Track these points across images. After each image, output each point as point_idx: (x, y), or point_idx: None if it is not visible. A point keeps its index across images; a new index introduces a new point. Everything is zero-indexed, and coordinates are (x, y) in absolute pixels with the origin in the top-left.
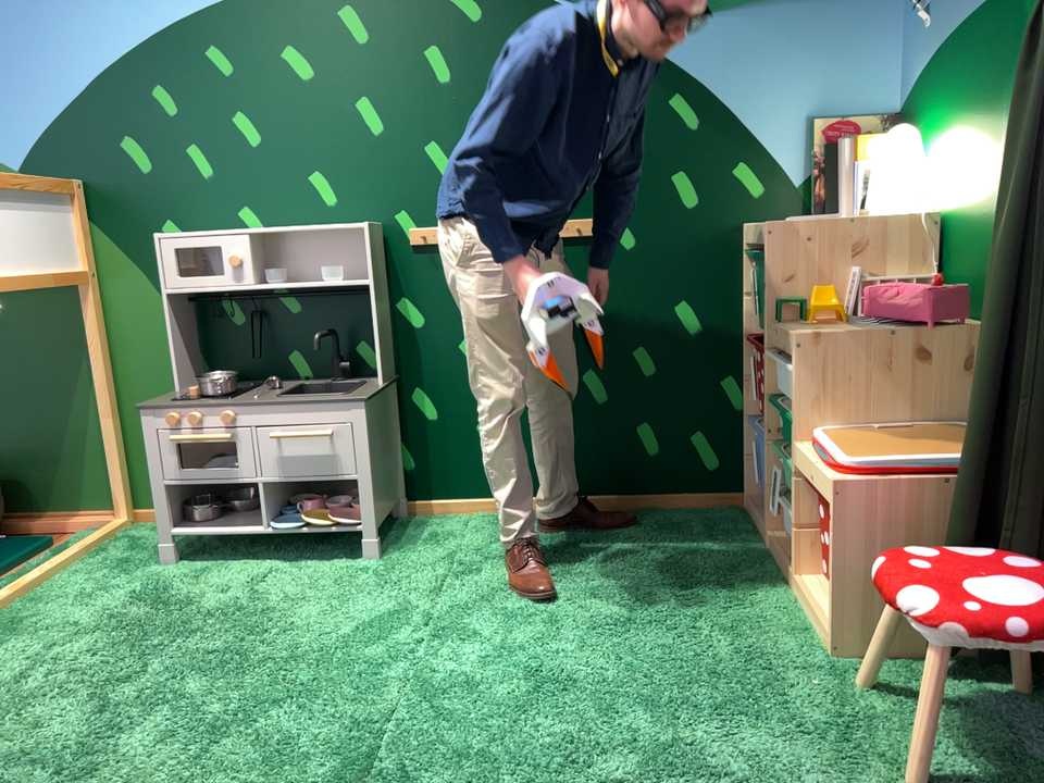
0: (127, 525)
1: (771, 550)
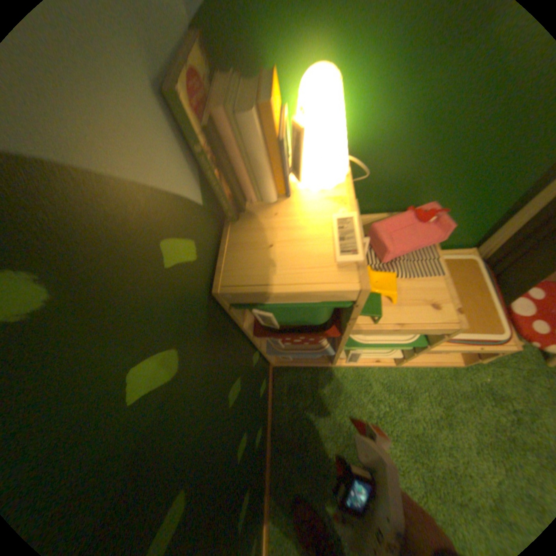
0: None
1: (346, 365)
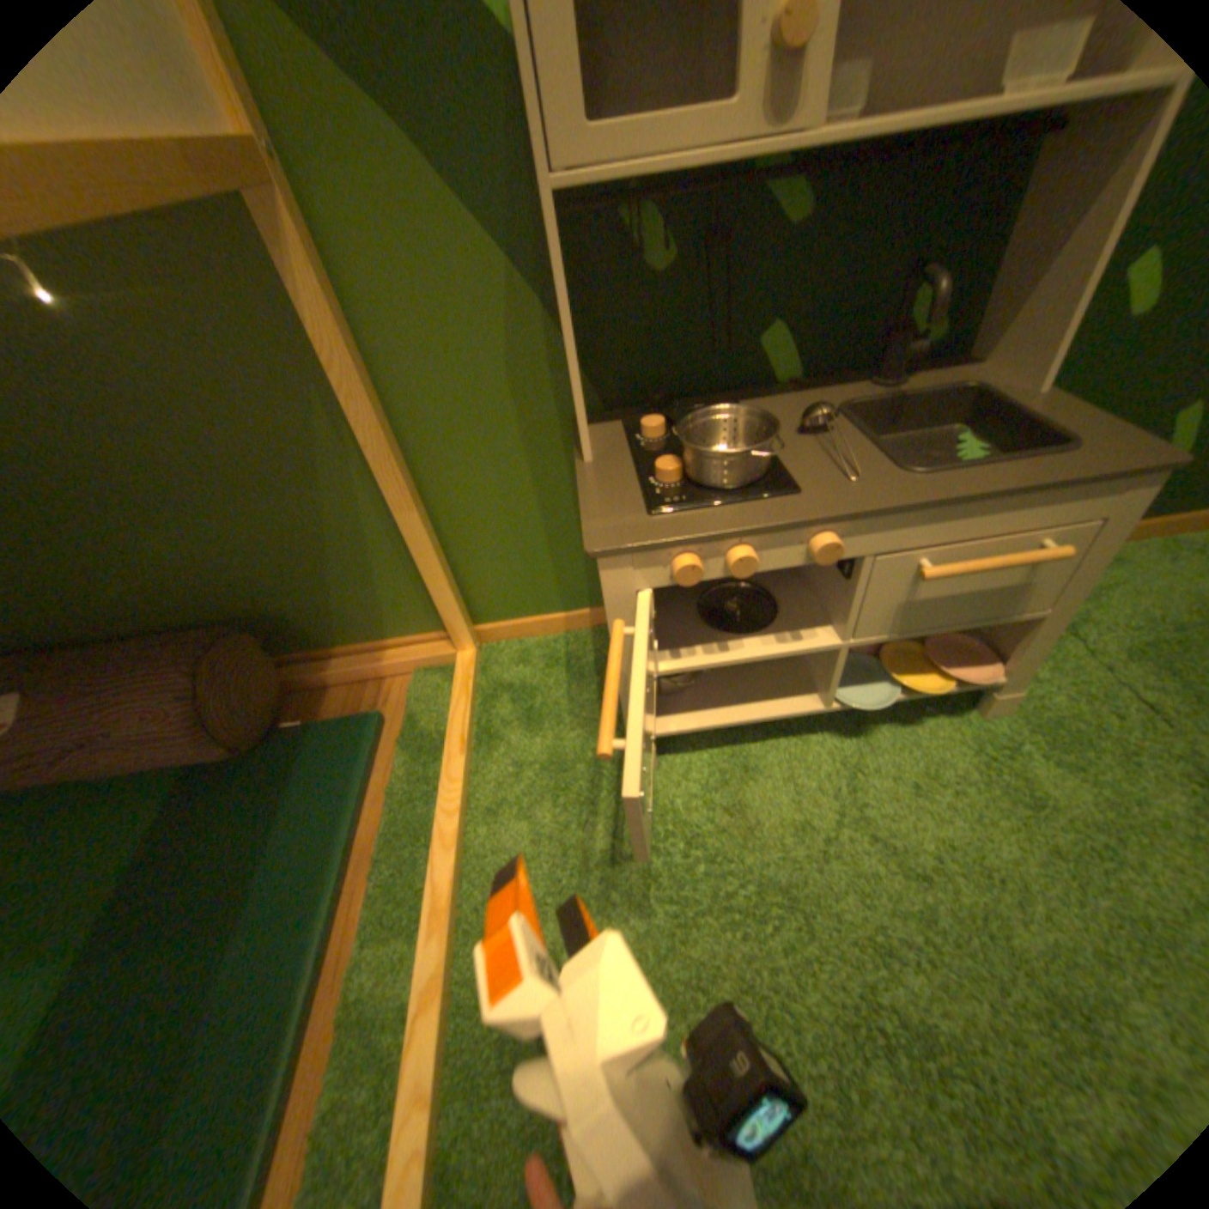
0: (481, 659)
1: None
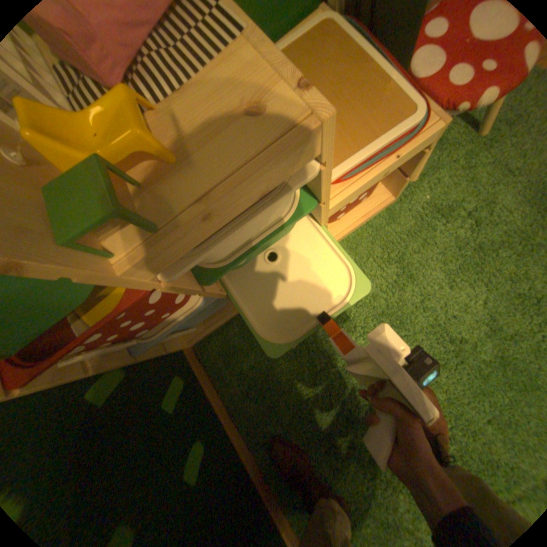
0: None
1: None
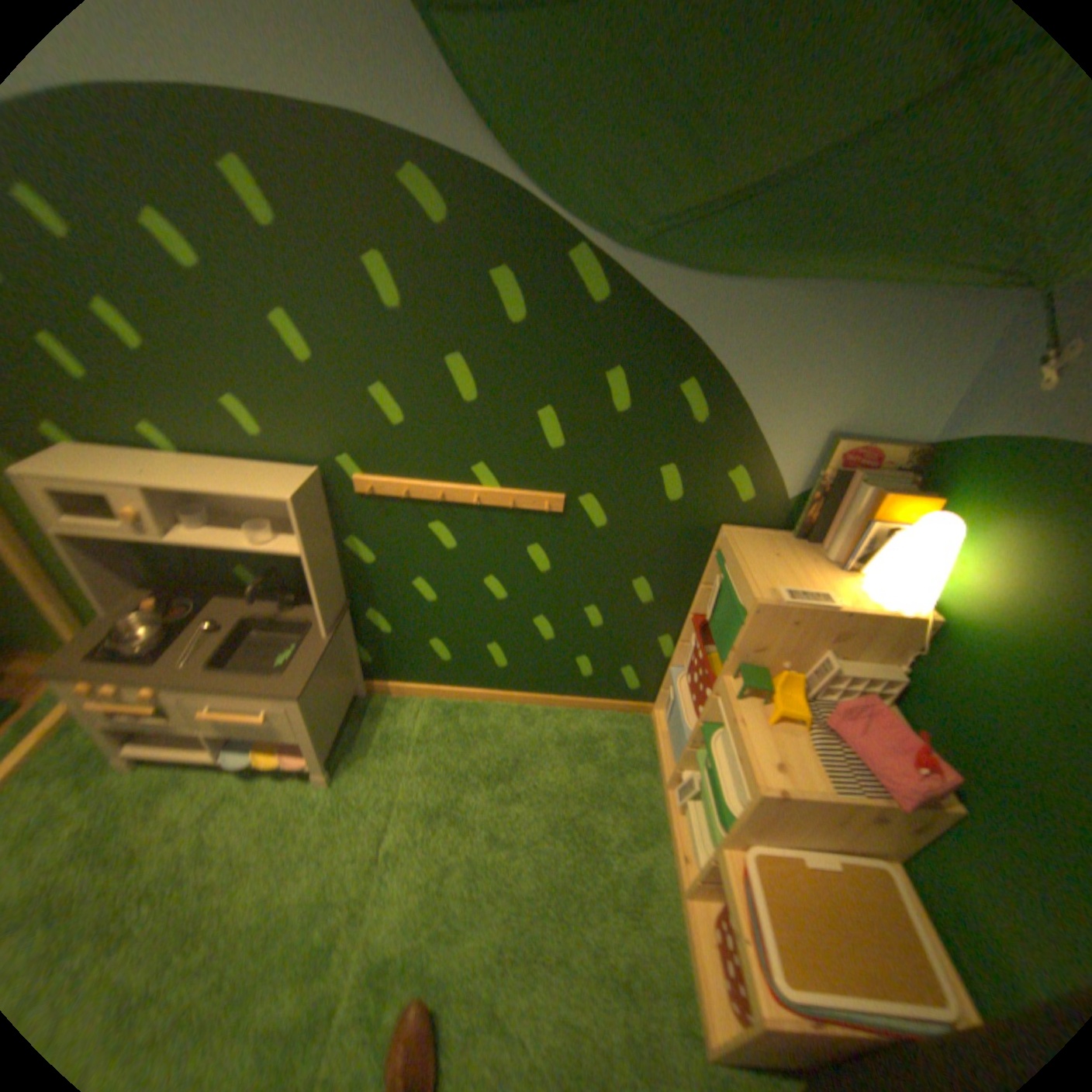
0: None
1: (668, 815)
